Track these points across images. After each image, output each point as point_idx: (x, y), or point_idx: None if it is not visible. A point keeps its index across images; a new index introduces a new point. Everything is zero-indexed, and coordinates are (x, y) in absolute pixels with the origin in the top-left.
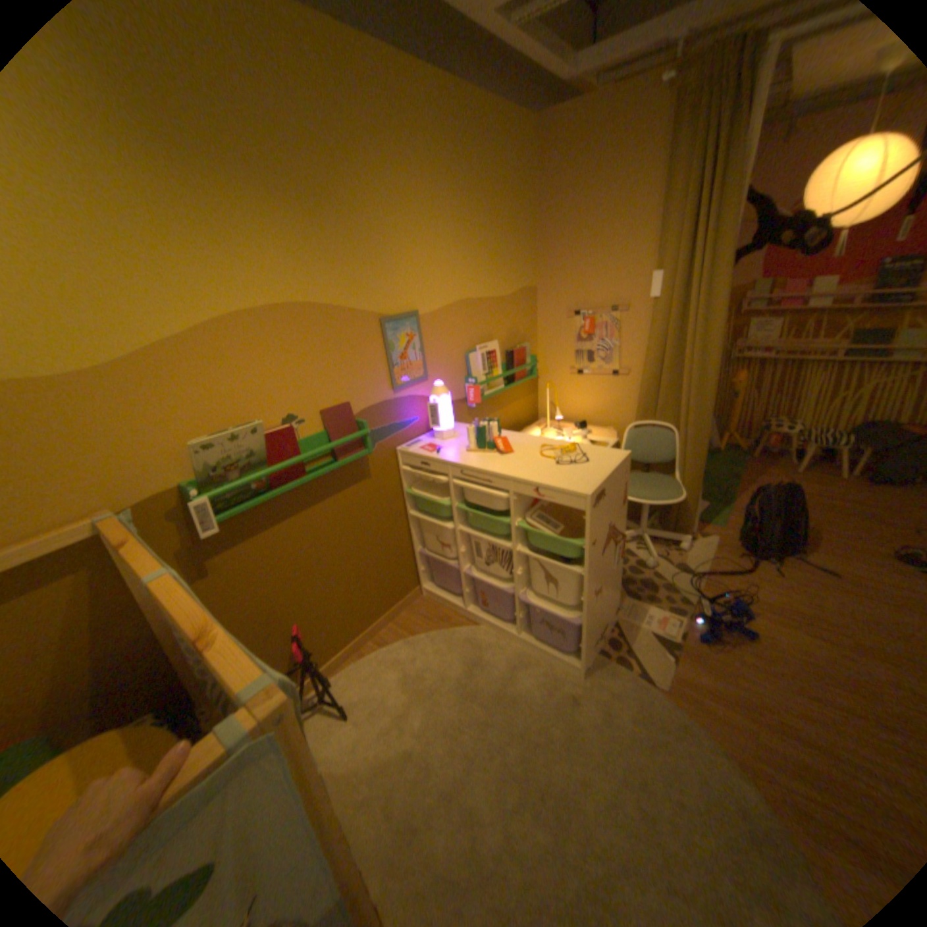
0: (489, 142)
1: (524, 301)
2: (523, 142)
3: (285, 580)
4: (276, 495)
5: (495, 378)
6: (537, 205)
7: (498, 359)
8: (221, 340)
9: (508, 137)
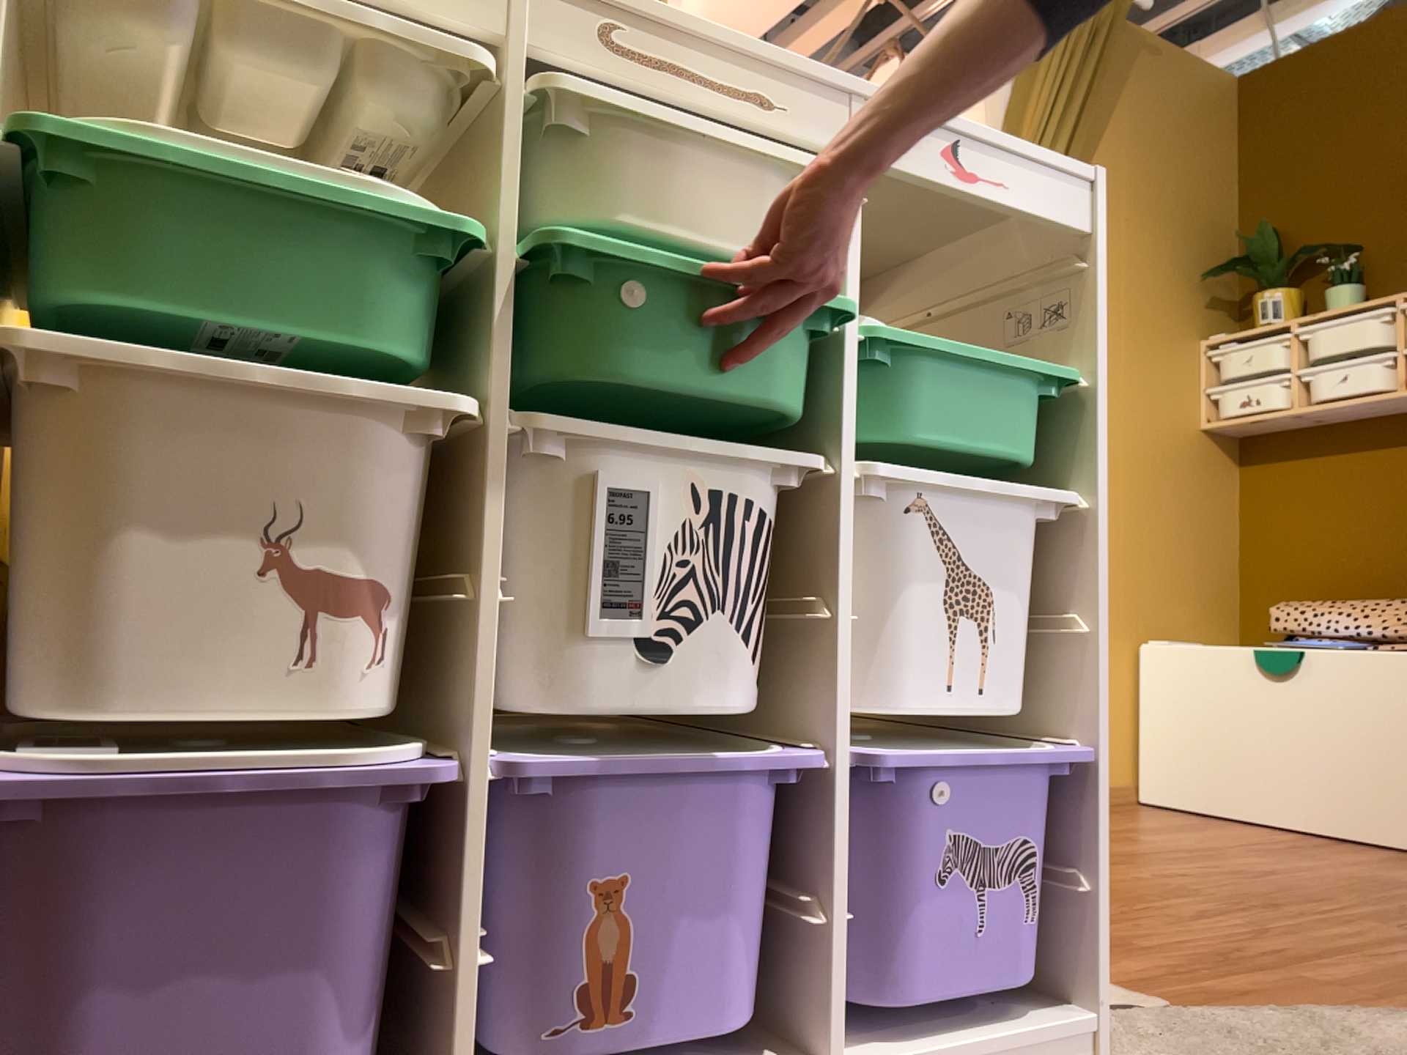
0: None
1: None
2: None
3: None
4: None
5: None
6: None
7: None
8: None
9: None
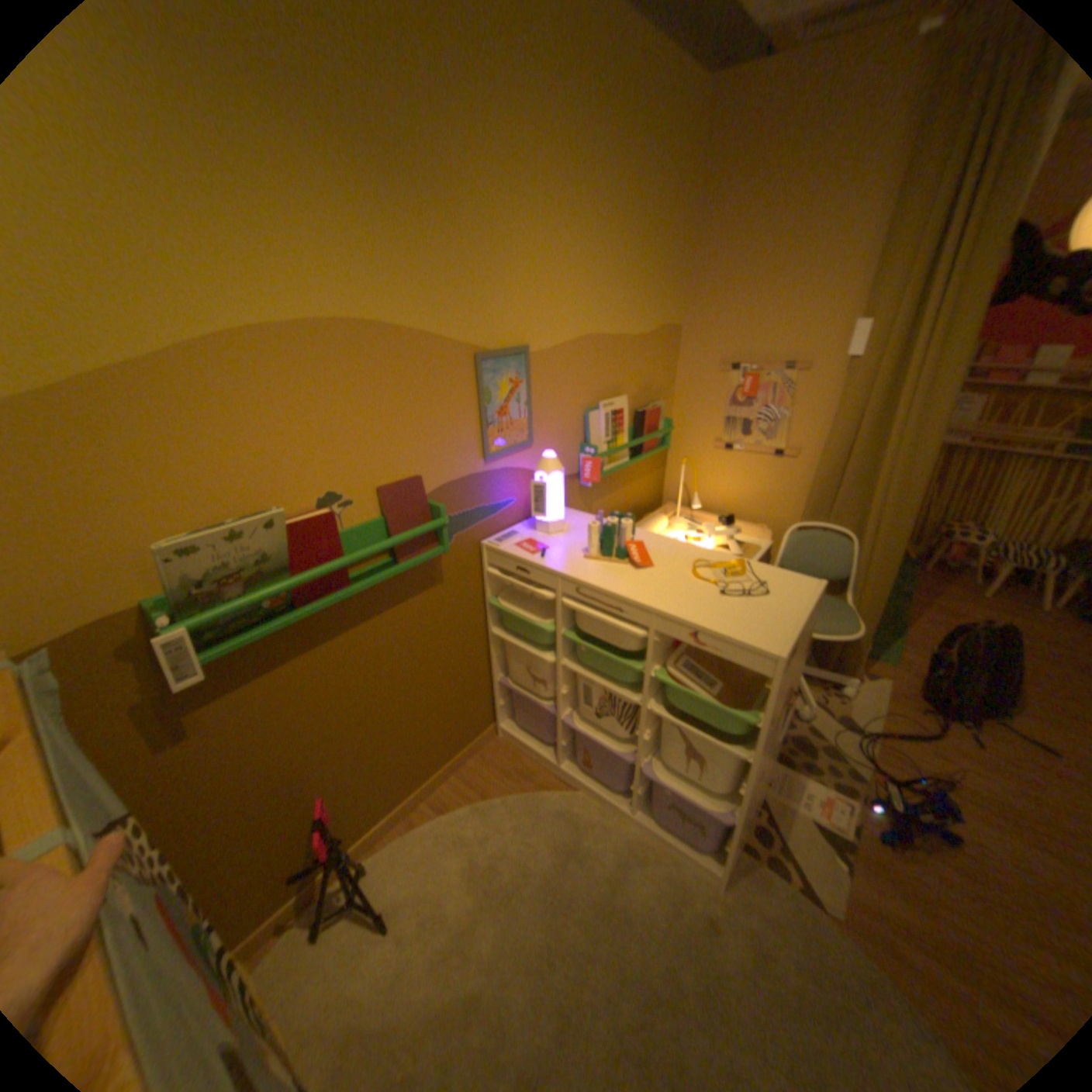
0: (650, 106)
1: (665, 344)
2: (692, 115)
3: (309, 733)
4: (302, 616)
5: (620, 447)
6: (697, 210)
7: (626, 422)
8: (224, 369)
9: (674, 102)
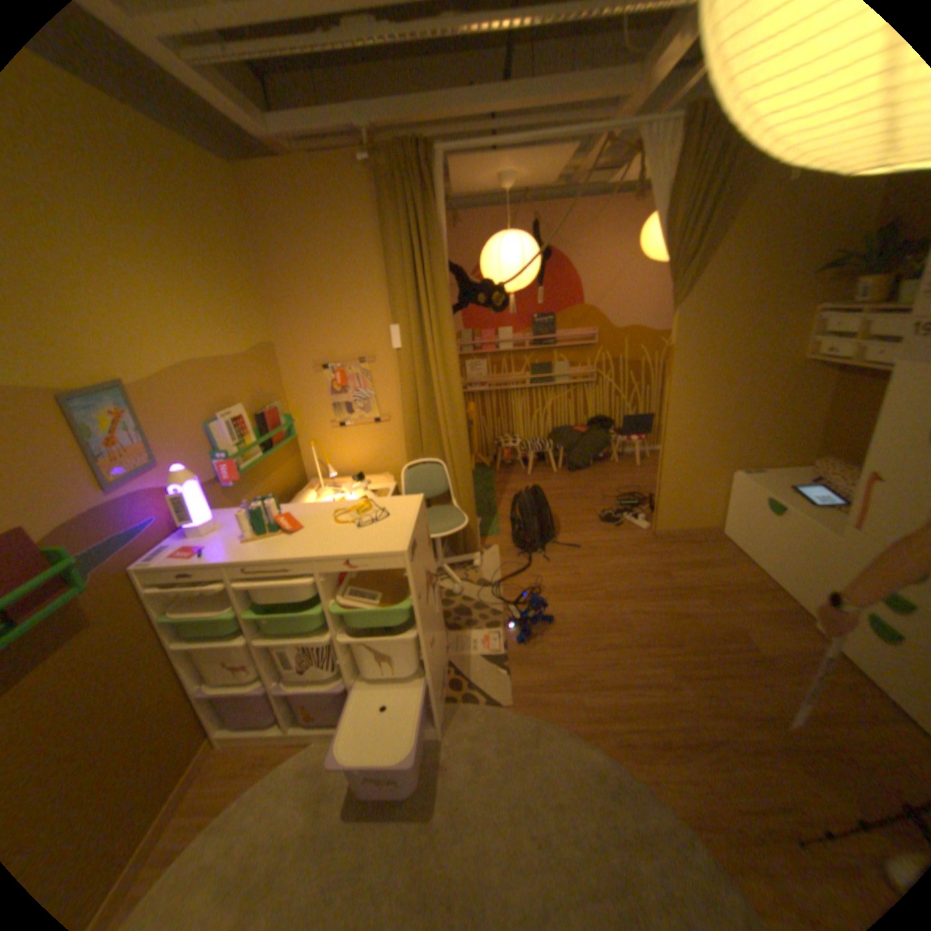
0: (180, 183)
1: (263, 358)
2: (223, 191)
3: None
4: None
5: (250, 446)
6: (254, 258)
7: (248, 425)
8: None
9: (203, 182)
